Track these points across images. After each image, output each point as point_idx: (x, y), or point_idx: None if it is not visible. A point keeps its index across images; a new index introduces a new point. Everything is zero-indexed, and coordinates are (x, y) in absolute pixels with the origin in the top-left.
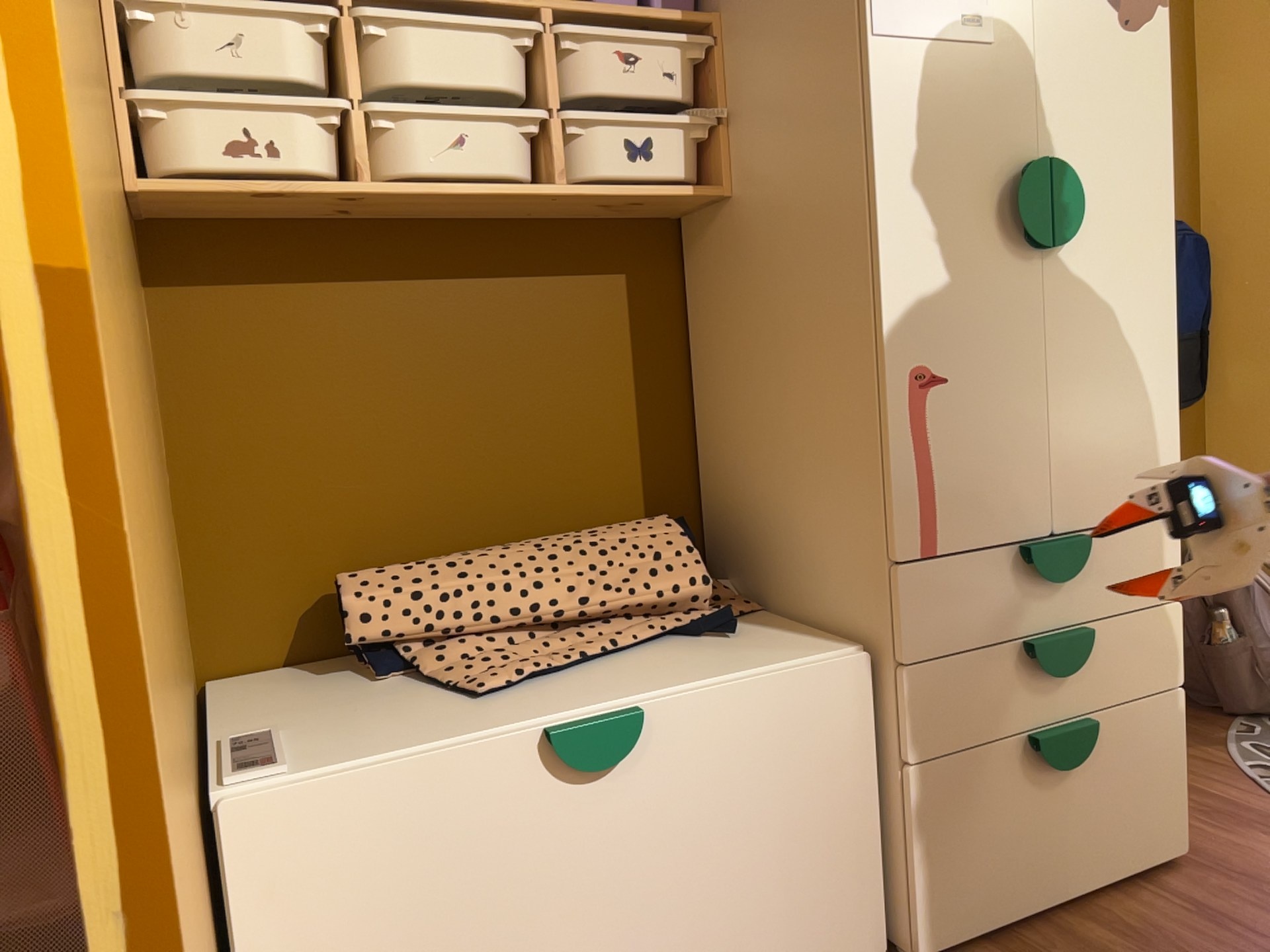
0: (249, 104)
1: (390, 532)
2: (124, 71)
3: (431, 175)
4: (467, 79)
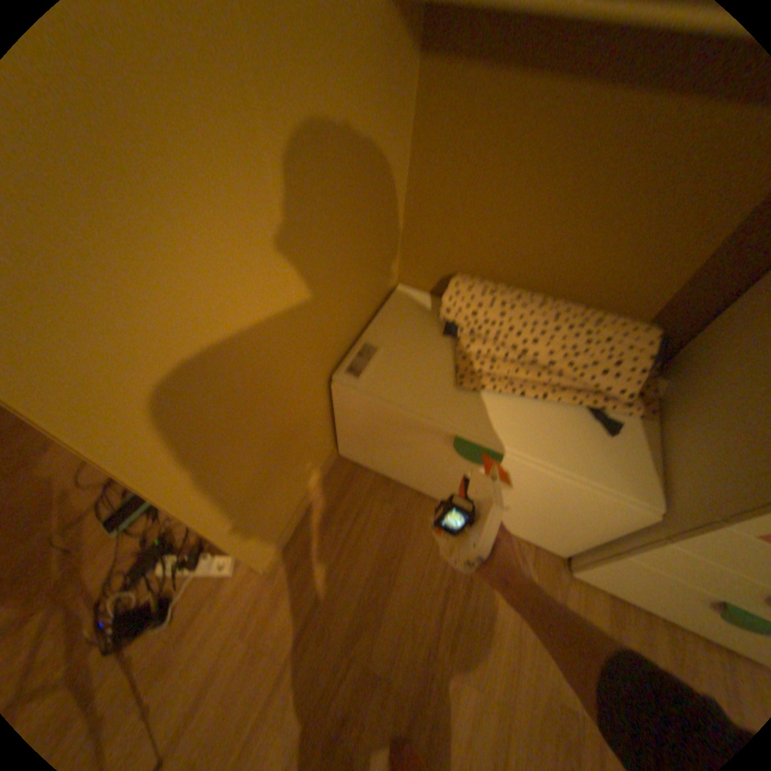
0: None
1: (496, 257)
2: None
3: None
4: None
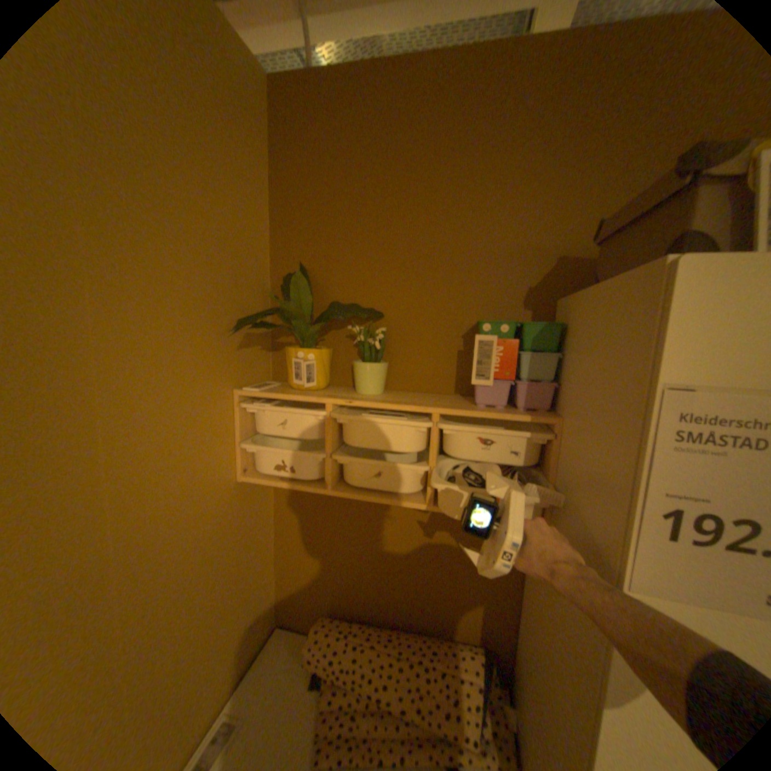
0: (283, 450)
1: (350, 599)
2: (247, 426)
3: (360, 489)
4: (386, 445)
